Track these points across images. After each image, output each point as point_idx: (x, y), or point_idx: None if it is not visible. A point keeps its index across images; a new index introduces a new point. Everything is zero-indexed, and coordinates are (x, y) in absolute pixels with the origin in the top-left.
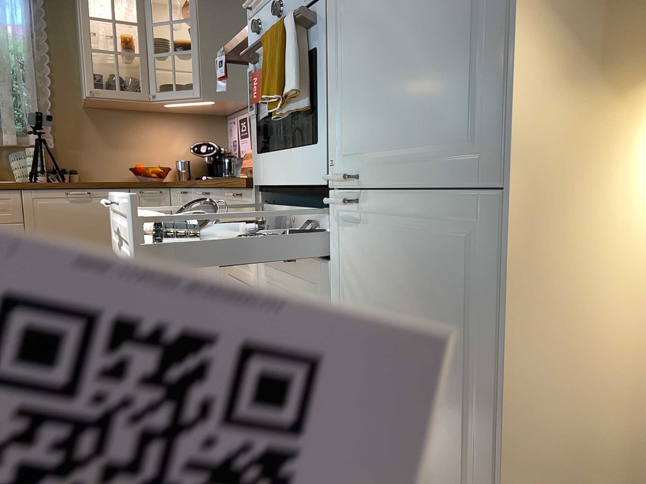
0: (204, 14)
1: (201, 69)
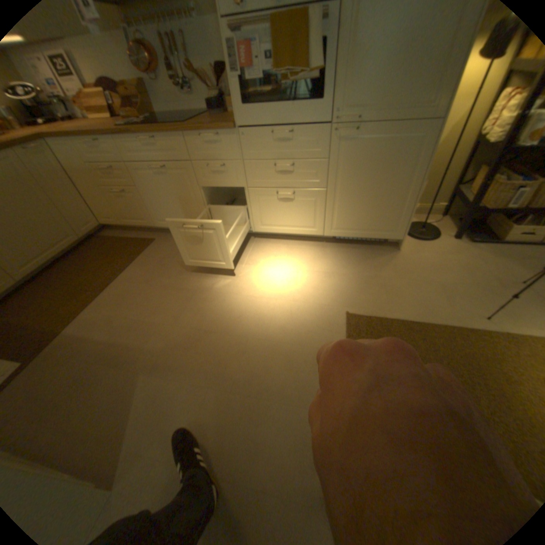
0: None
1: None
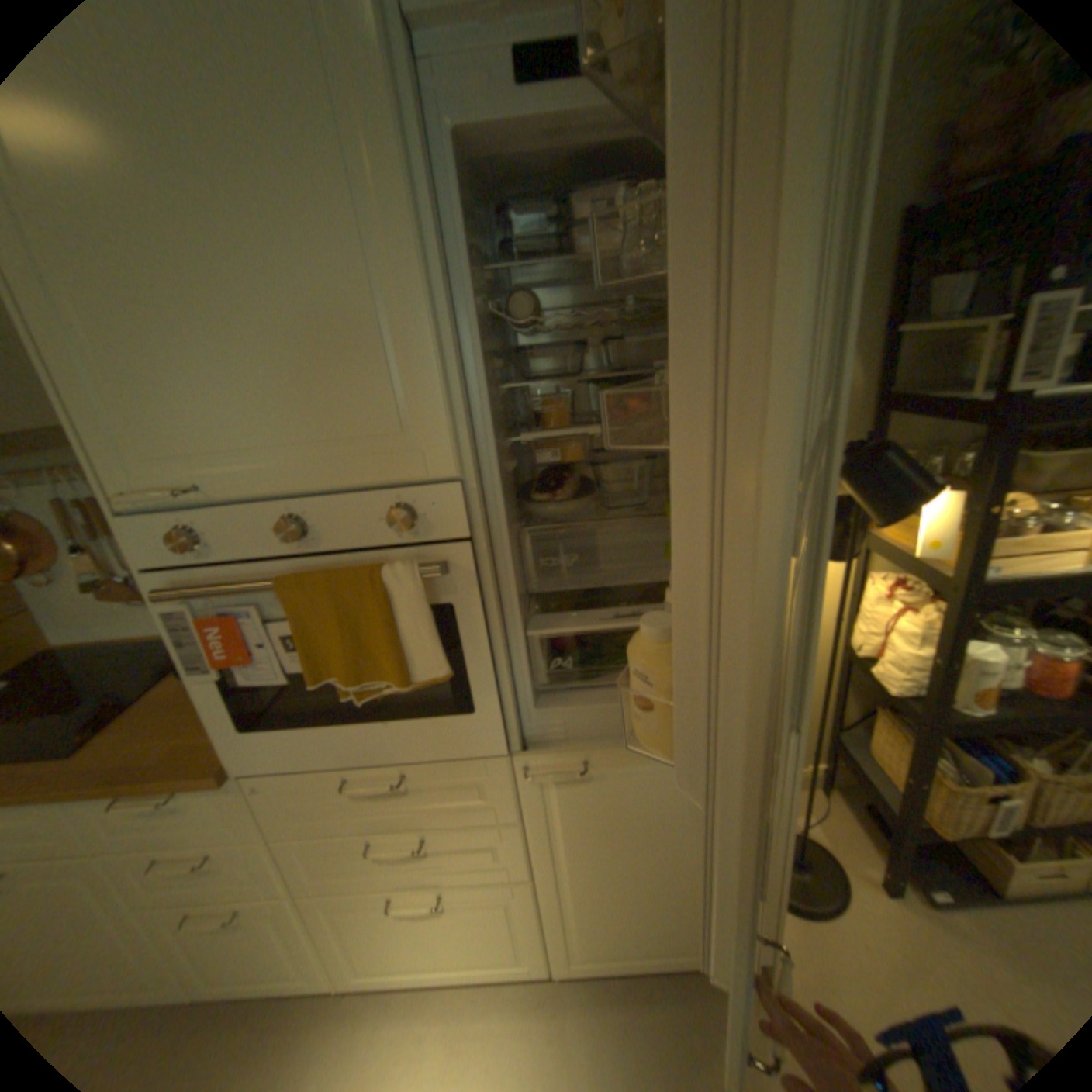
0: None
1: None
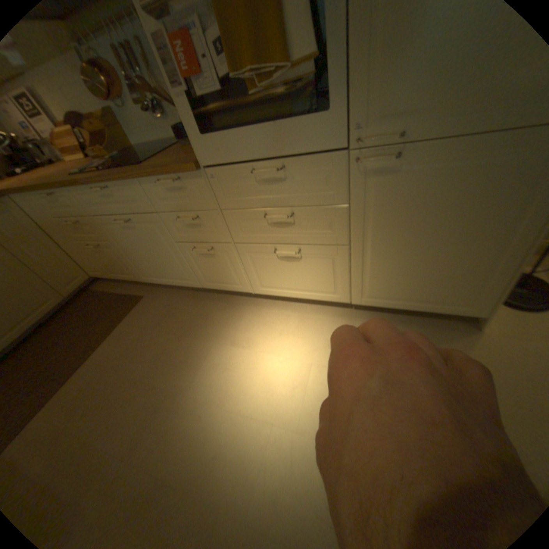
0: None
1: None
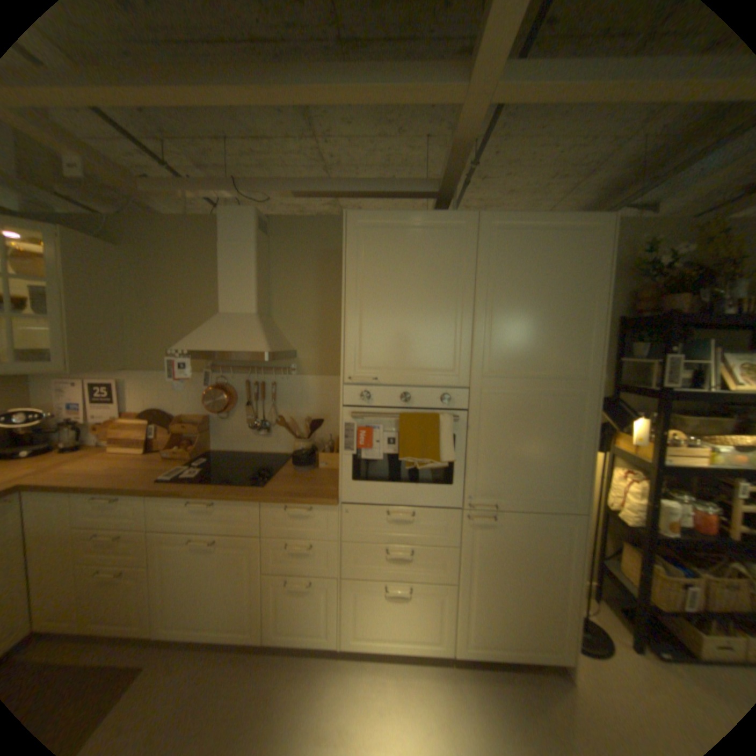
0: (70, 277)
1: (66, 339)
